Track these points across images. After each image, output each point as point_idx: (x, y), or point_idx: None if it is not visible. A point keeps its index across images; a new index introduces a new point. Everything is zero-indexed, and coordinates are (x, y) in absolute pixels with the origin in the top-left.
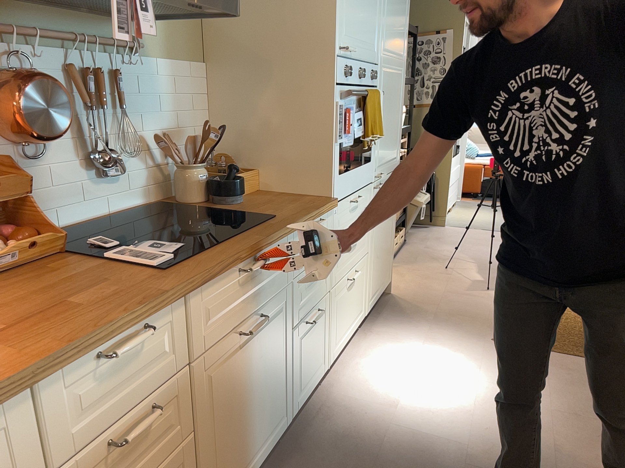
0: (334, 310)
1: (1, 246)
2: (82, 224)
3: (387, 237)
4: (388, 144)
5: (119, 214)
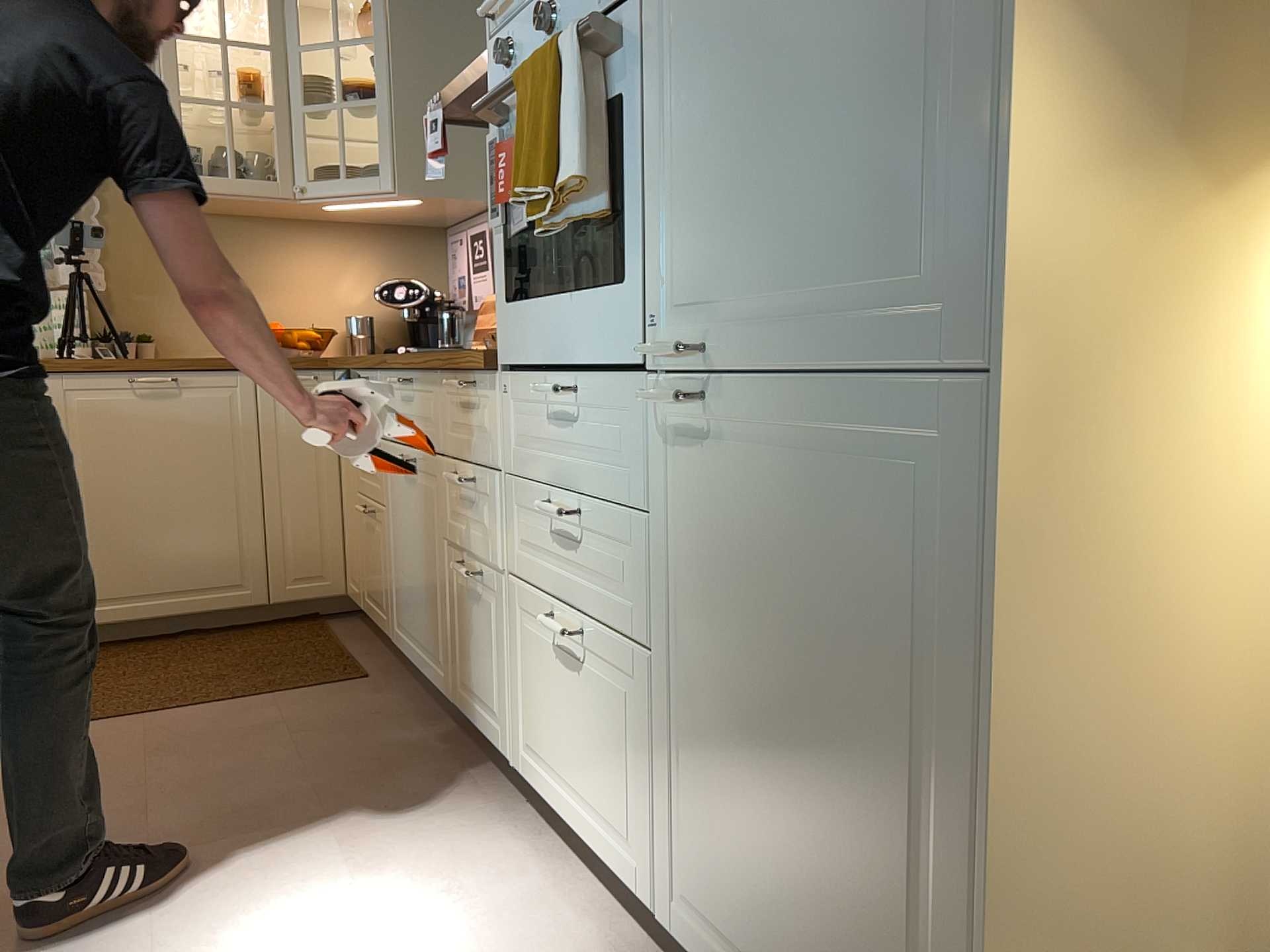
0: (521, 644)
1: None
2: None
3: (836, 782)
4: (777, 204)
5: None
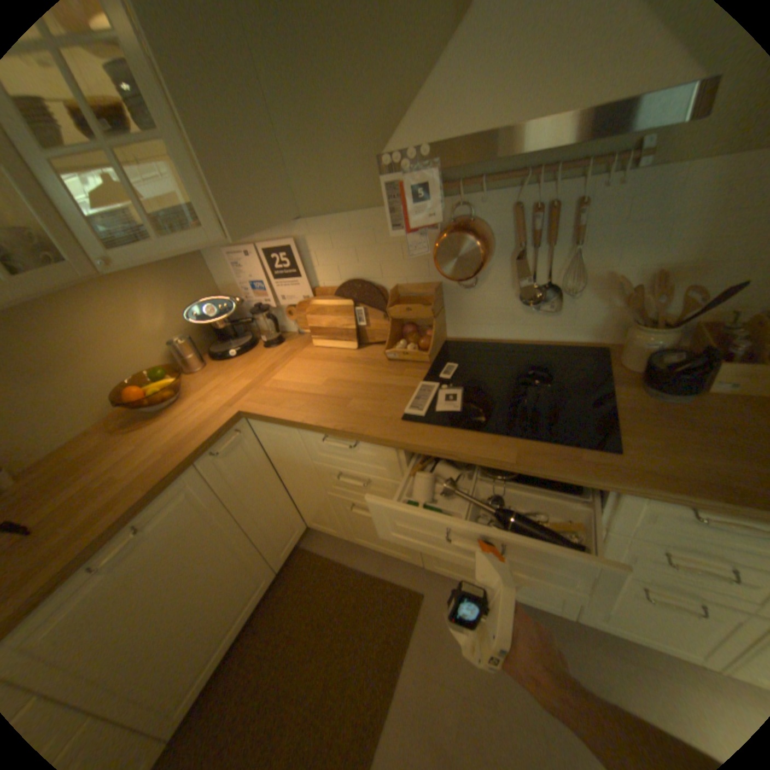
0: None
1: (402, 345)
2: (506, 342)
3: None
4: None
5: (550, 344)
